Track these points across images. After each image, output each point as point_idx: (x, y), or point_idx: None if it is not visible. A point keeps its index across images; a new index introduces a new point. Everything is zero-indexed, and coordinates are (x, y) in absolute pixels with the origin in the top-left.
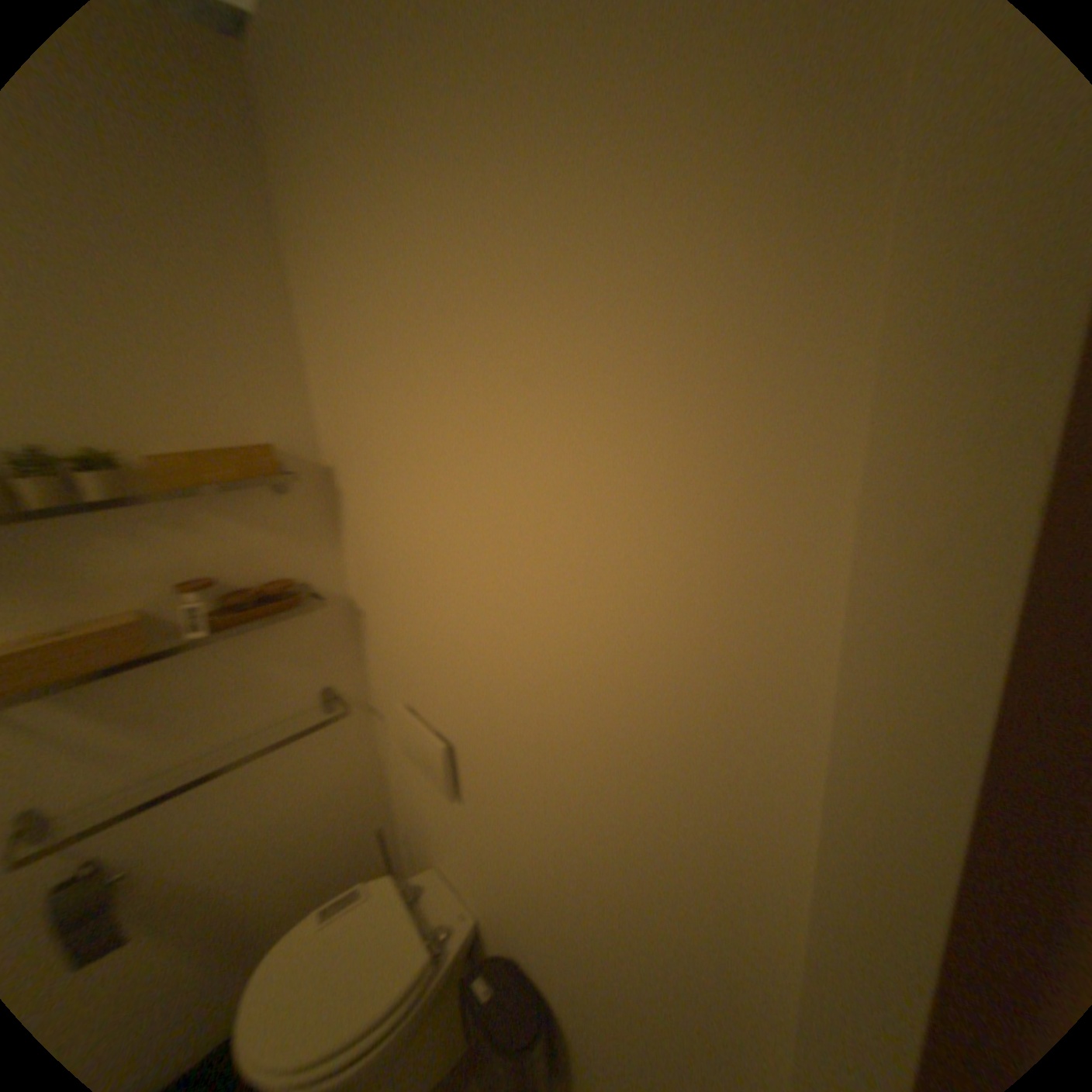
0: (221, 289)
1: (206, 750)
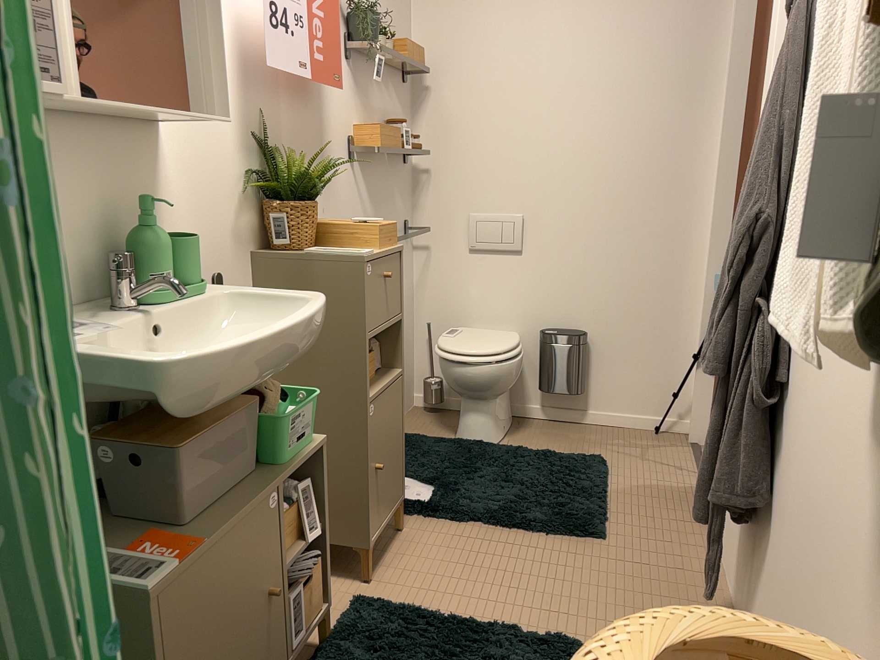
0: None
1: None
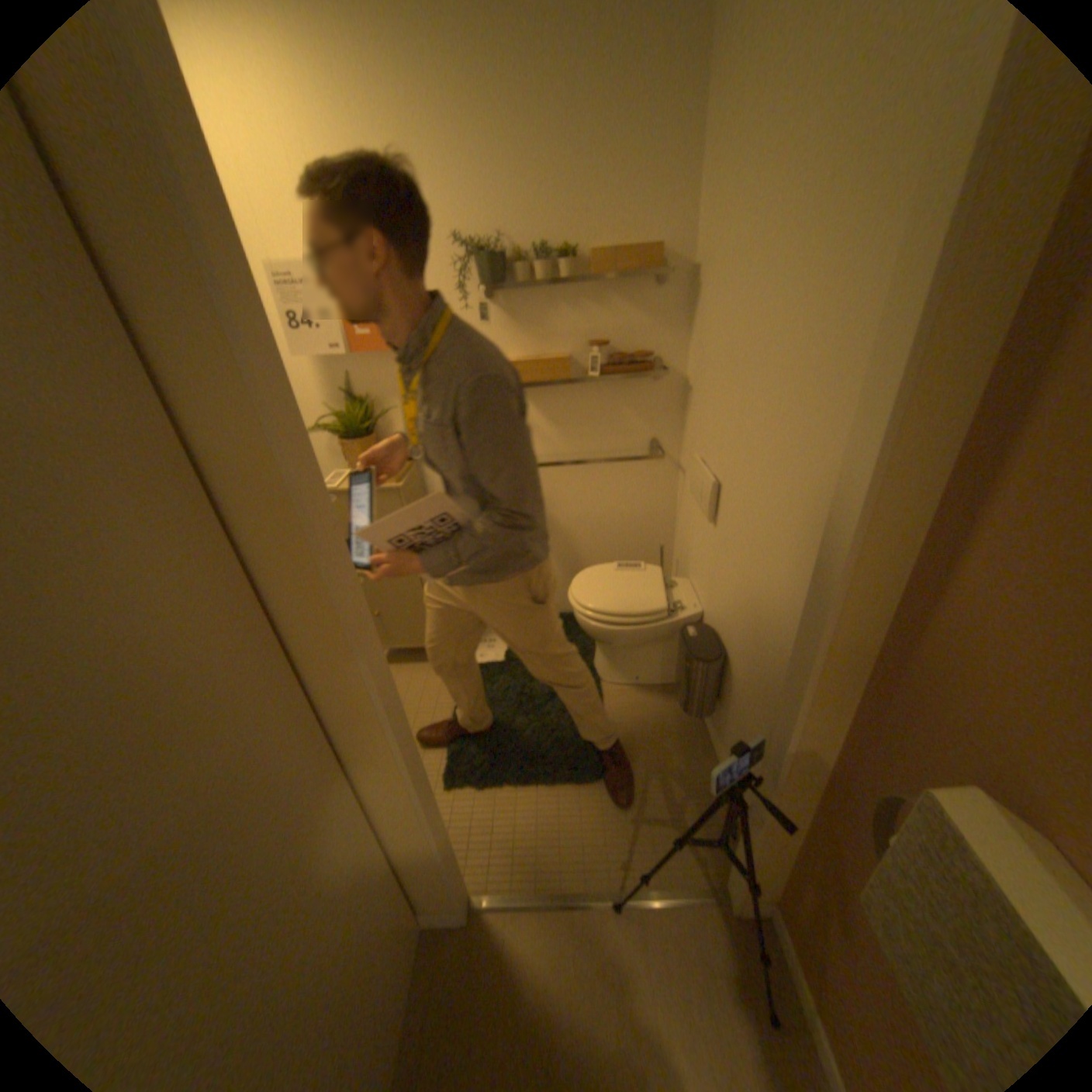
0: (664, 111)
1: (587, 452)
